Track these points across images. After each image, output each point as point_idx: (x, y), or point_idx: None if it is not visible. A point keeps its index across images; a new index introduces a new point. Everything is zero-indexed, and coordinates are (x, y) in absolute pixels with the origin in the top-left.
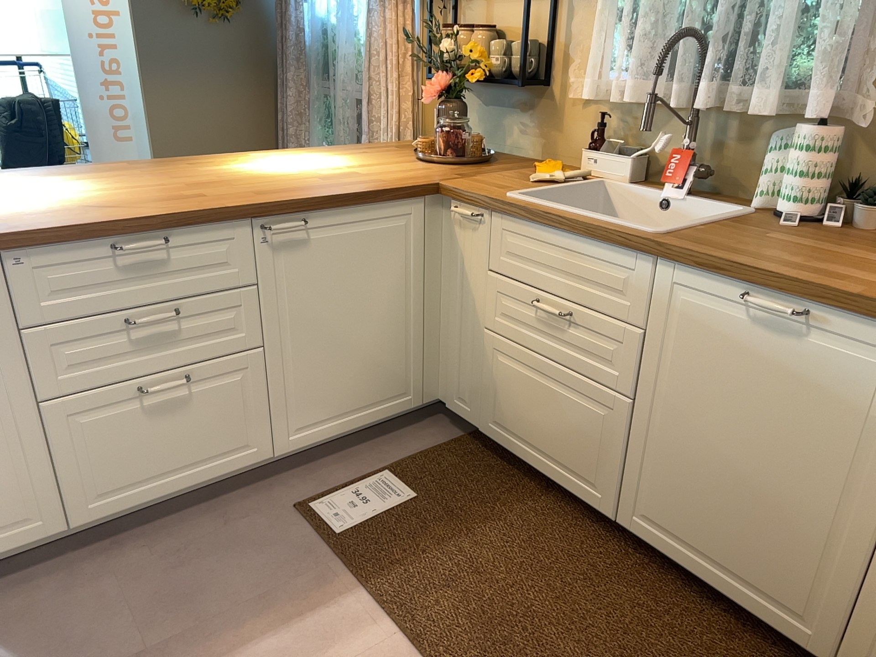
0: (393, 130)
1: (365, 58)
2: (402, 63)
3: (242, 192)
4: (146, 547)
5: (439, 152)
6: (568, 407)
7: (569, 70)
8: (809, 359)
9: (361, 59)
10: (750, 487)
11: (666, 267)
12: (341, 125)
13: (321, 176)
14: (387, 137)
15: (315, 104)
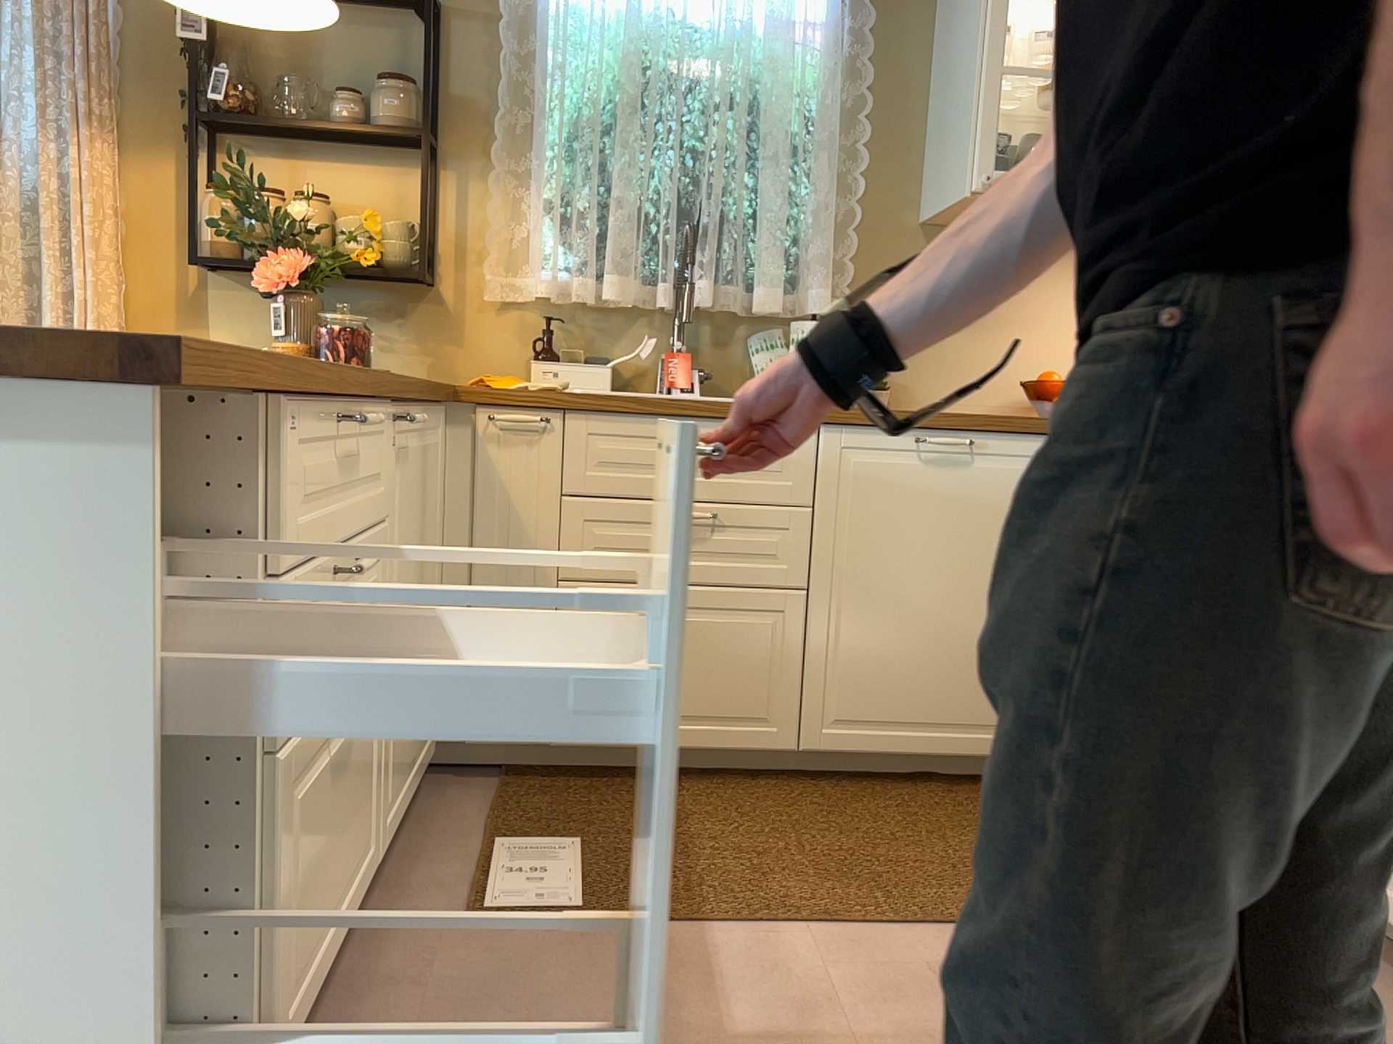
0: None
1: None
2: (106, 236)
3: None
4: None
5: None
6: (719, 637)
7: (471, 264)
8: (979, 480)
9: None
10: (946, 624)
11: (834, 431)
12: None
13: None
14: None
15: None
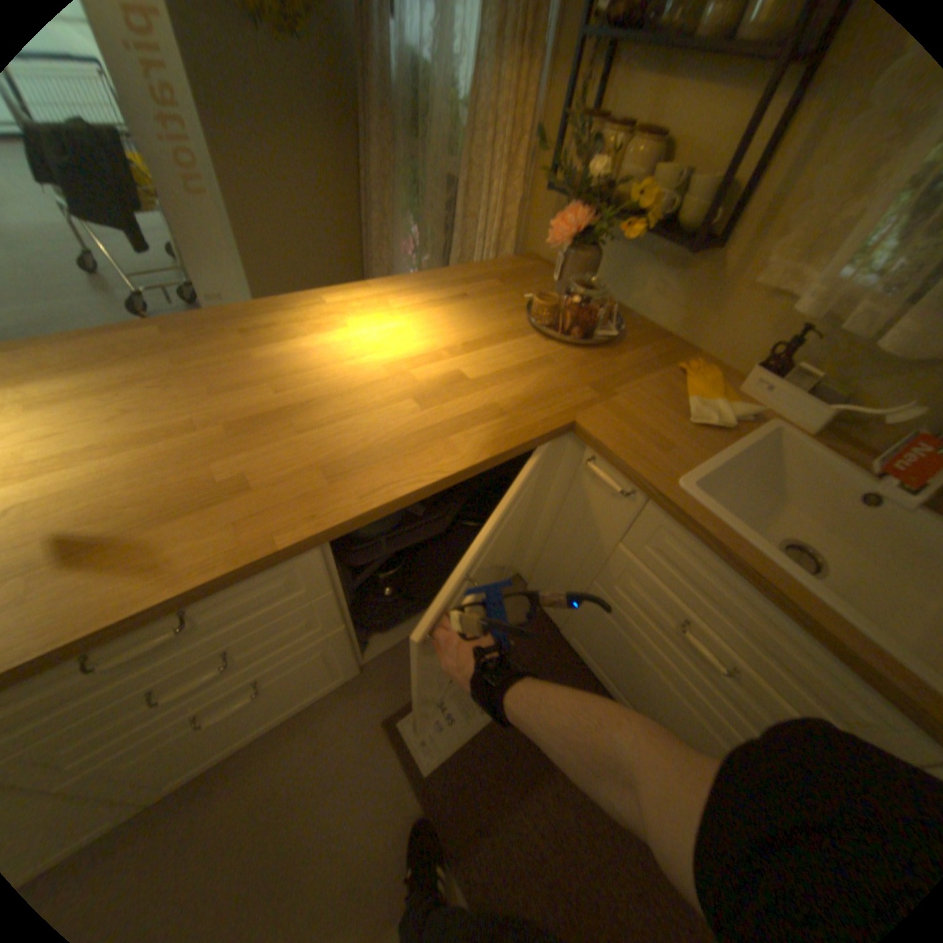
0: (494, 239)
1: (468, 127)
2: (517, 148)
3: (306, 469)
4: (237, 793)
5: (565, 326)
6: (686, 714)
7: (774, 233)
8: None
9: (459, 123)
10: None
11: None
12: (430, 205)
13: (418, 388)
14: (484, 243)
15: (401, 168)
